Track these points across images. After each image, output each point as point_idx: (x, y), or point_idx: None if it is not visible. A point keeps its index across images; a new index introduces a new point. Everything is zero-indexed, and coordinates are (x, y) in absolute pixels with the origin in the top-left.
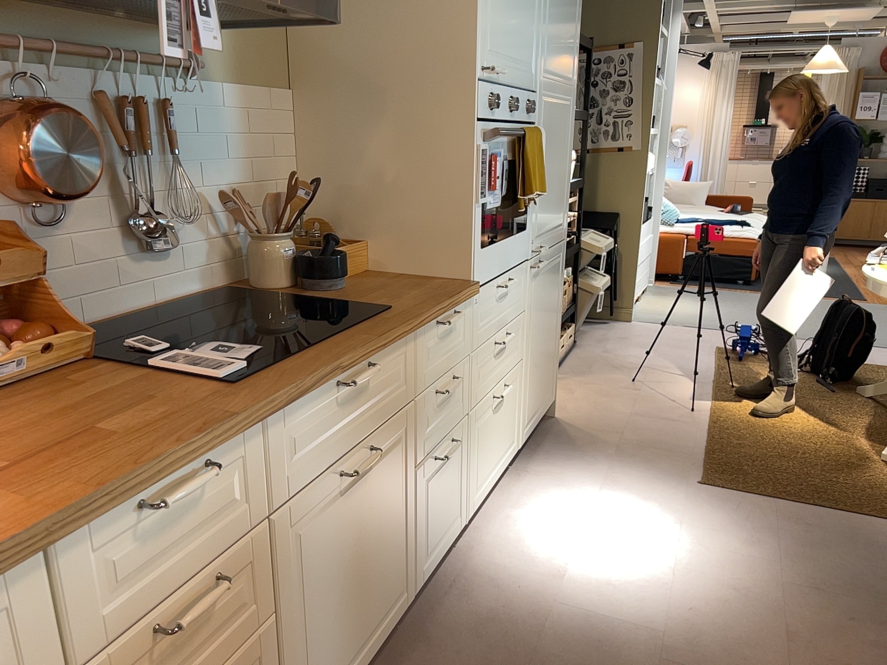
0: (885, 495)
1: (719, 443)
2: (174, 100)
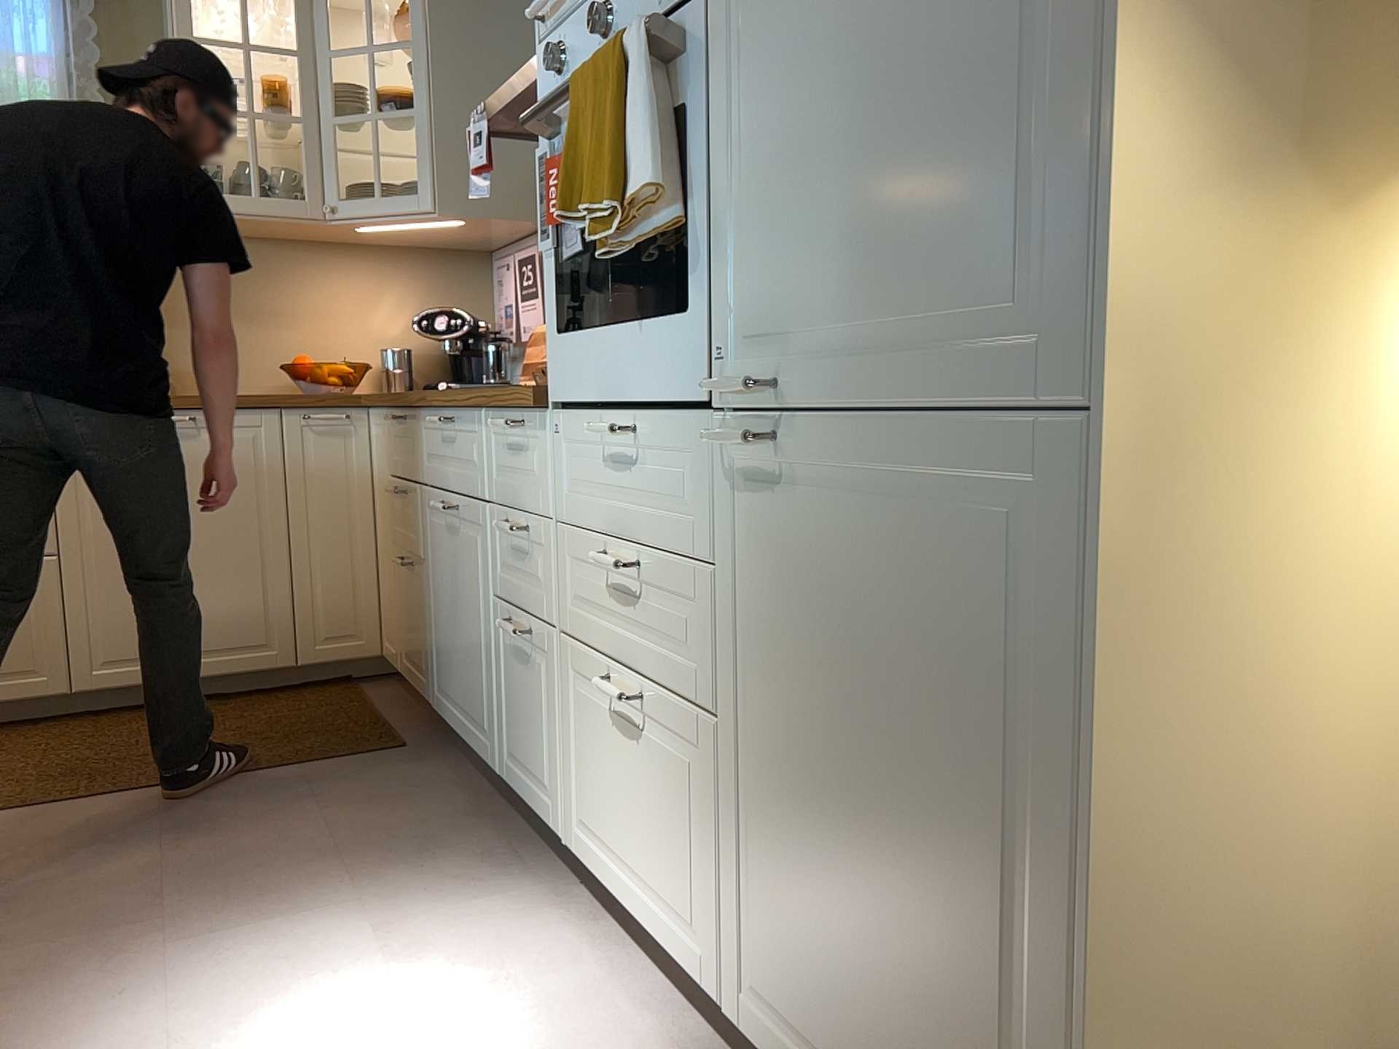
0: None
1: None
2: None
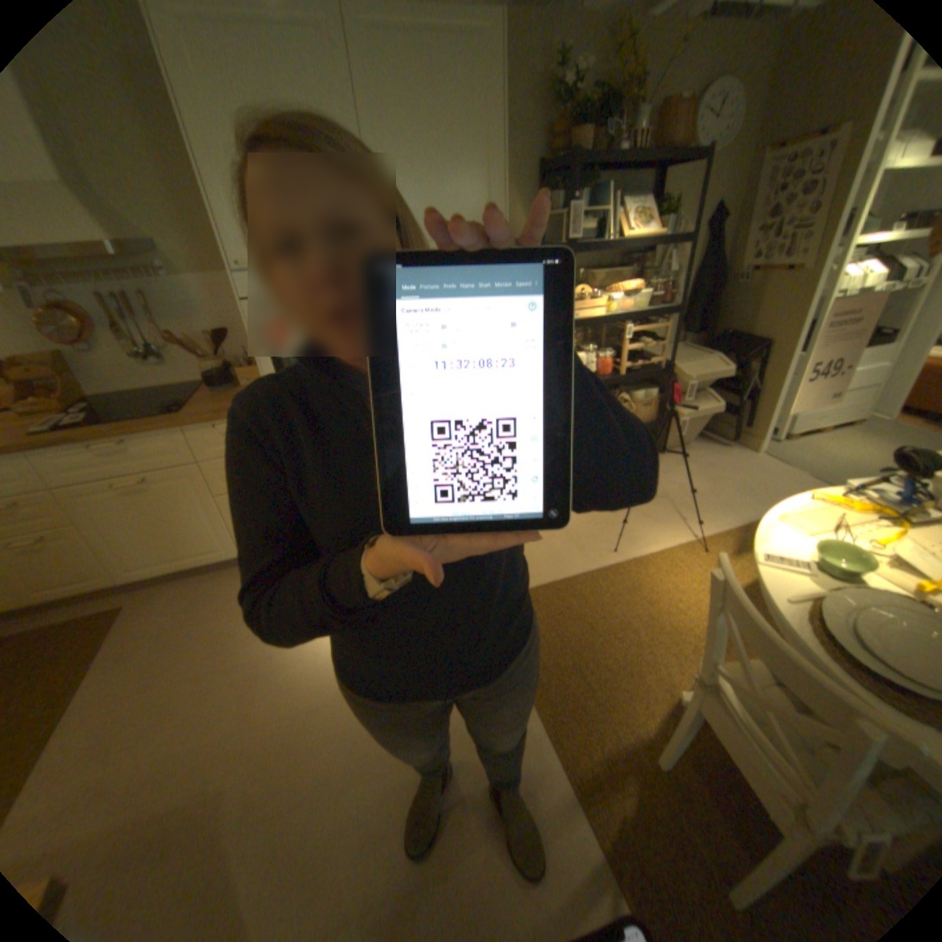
0: (599, 723)
1: (567, 588)
2: (146, 289)
